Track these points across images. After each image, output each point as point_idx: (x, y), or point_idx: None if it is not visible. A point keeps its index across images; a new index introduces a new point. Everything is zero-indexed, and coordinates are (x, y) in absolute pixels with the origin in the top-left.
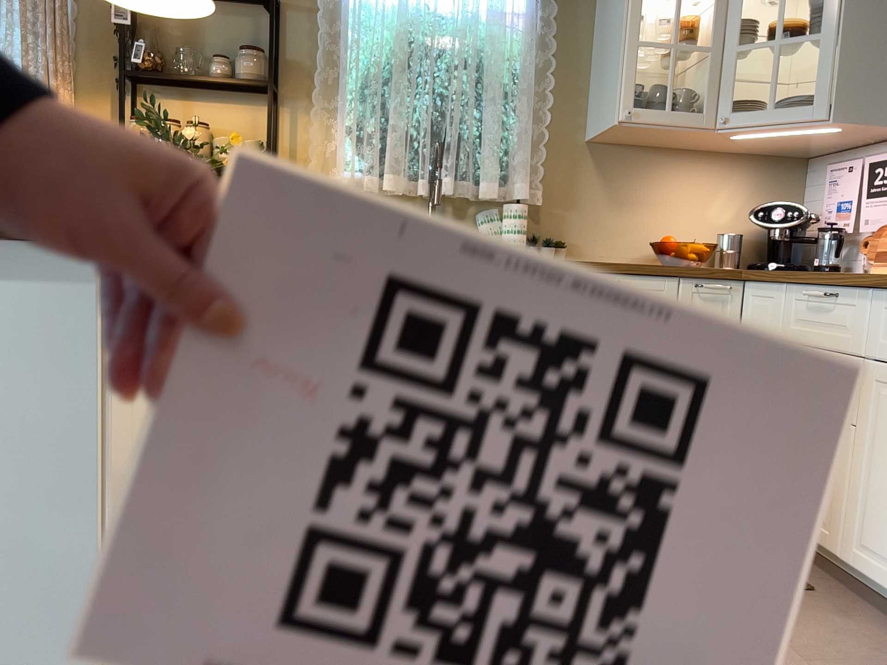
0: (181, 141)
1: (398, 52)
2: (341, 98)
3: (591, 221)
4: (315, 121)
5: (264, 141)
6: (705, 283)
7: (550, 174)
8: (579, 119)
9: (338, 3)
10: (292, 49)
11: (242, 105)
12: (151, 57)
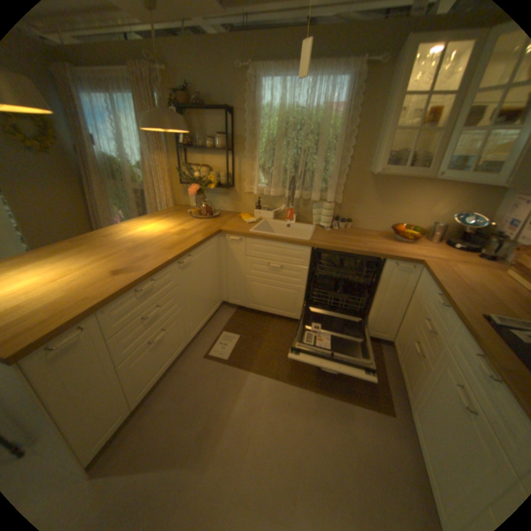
0: (193, 177)
1: (278, 131)
2: (256, 152)
3: (367, 210)
4: (246, 163)
5: (229, 171)
6: (401, 263)
7: (349, 187)
8: (368, 159)
9: (255, 105)
10: (238, 129)
11: (220, 156)
12: (185, 139)
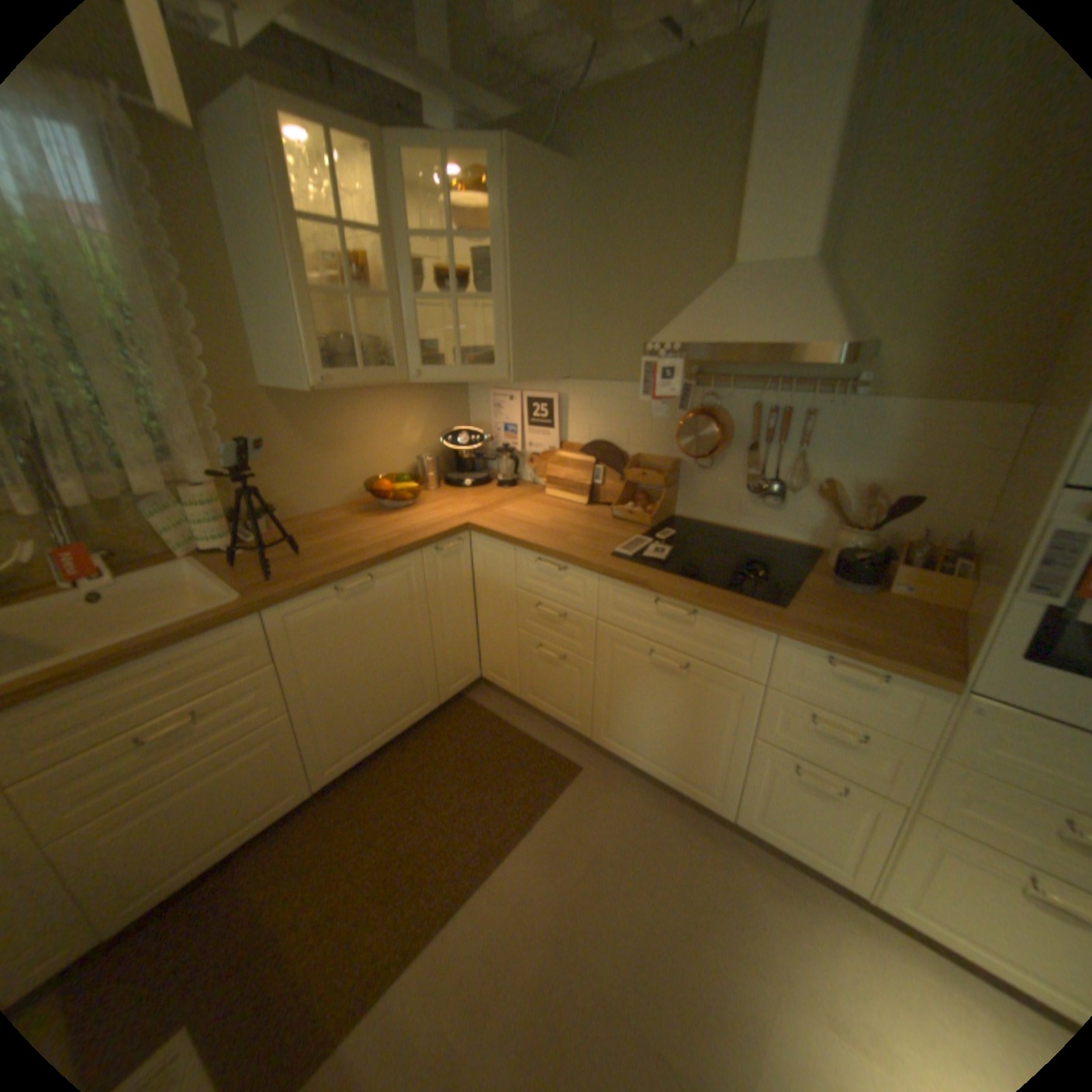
0: None
1: None
2: None
3: (292, 475)
4: None
5: None
6: (442, 546)
7: (224, 435)
8: (240, 362)
9: None
10: None
11: None
12: None
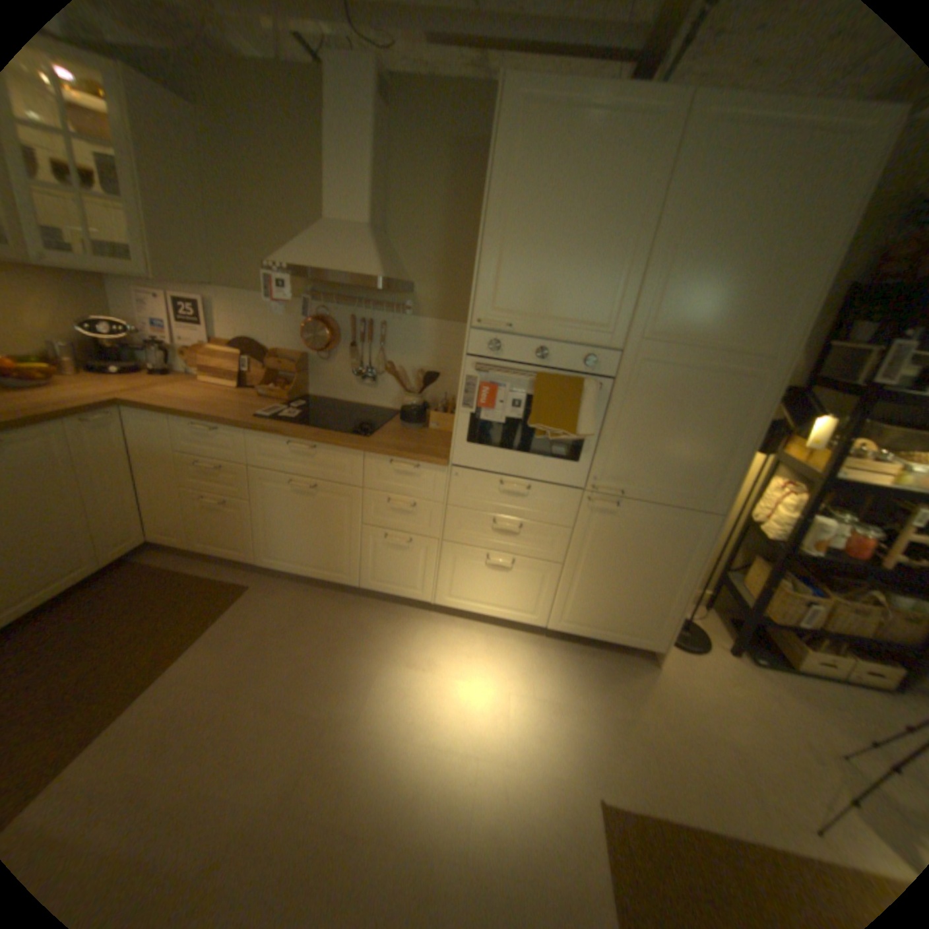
0: None
1: None
2: None
3: None
4: None
5: None
6: (86, 418)
7: None
8: None
9: None
10: None
11: None
12: None
